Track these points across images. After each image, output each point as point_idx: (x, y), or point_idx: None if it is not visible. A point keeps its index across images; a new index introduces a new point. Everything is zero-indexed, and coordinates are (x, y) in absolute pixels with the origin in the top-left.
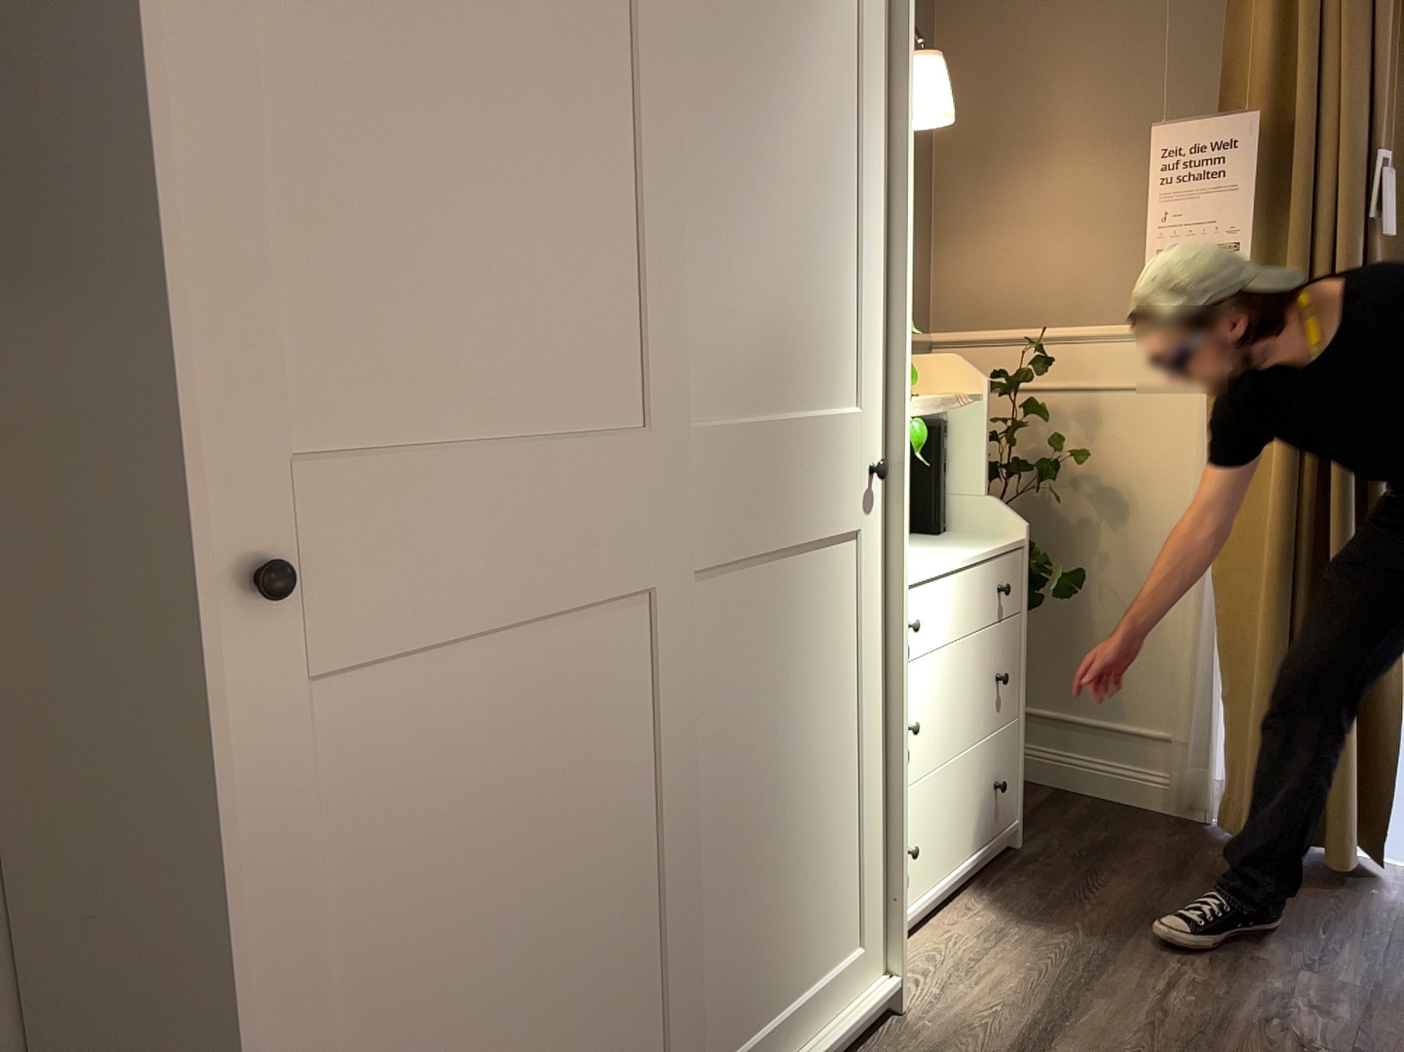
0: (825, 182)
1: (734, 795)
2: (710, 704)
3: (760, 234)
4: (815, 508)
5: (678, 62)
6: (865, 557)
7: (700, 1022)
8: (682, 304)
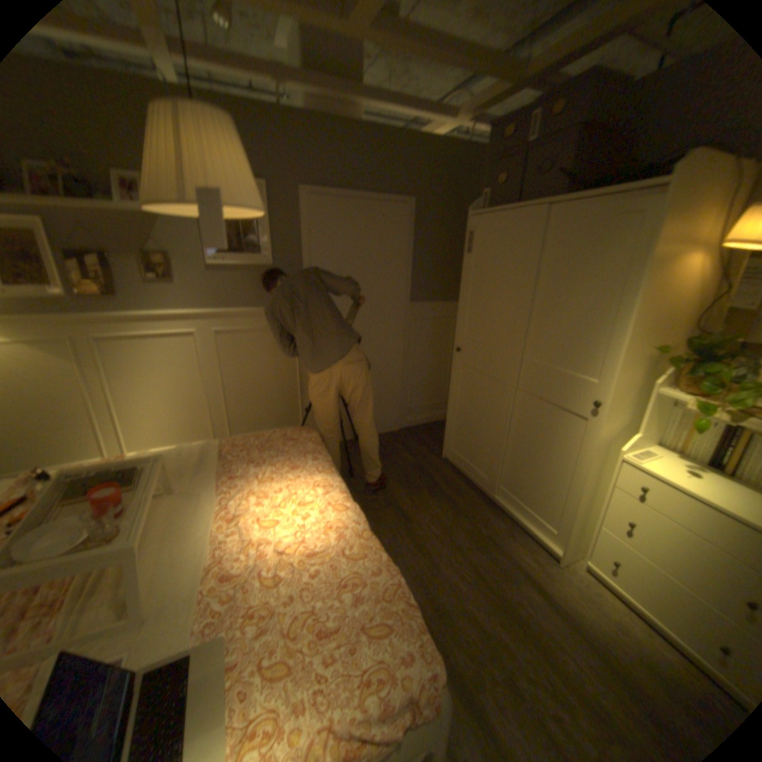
0: (600, 302)
1: (522, 445)
2: (520, 420)
3: (562, 317)
4: (566, 399)
5: (540, 275)
6: (589, 430)
7: (501, 476)
8: (529, 330)
